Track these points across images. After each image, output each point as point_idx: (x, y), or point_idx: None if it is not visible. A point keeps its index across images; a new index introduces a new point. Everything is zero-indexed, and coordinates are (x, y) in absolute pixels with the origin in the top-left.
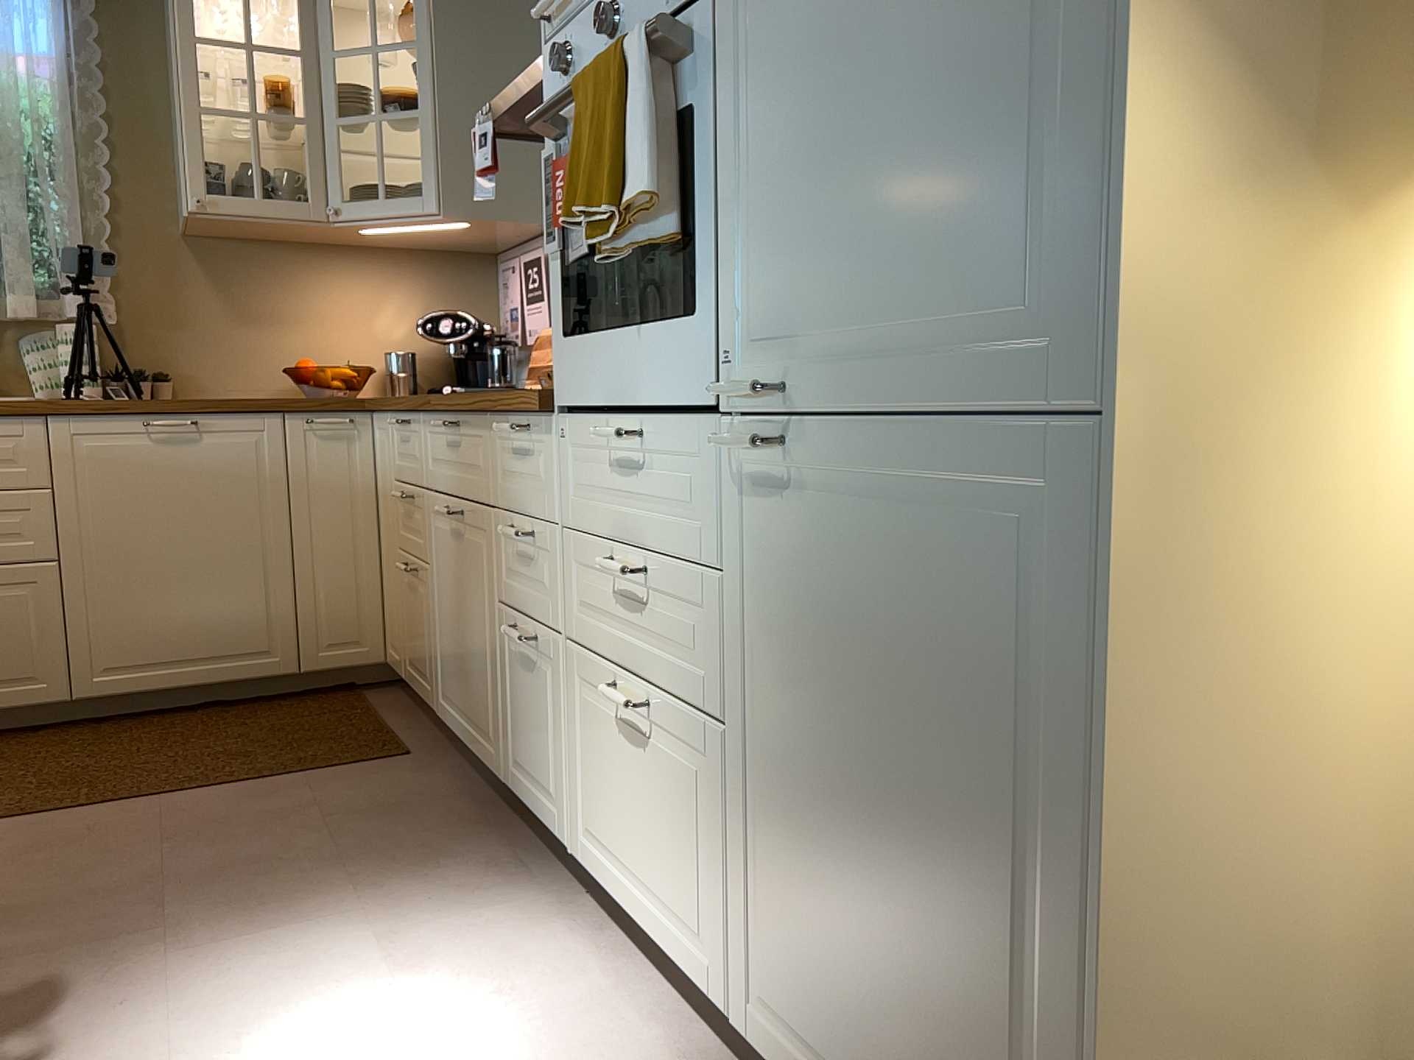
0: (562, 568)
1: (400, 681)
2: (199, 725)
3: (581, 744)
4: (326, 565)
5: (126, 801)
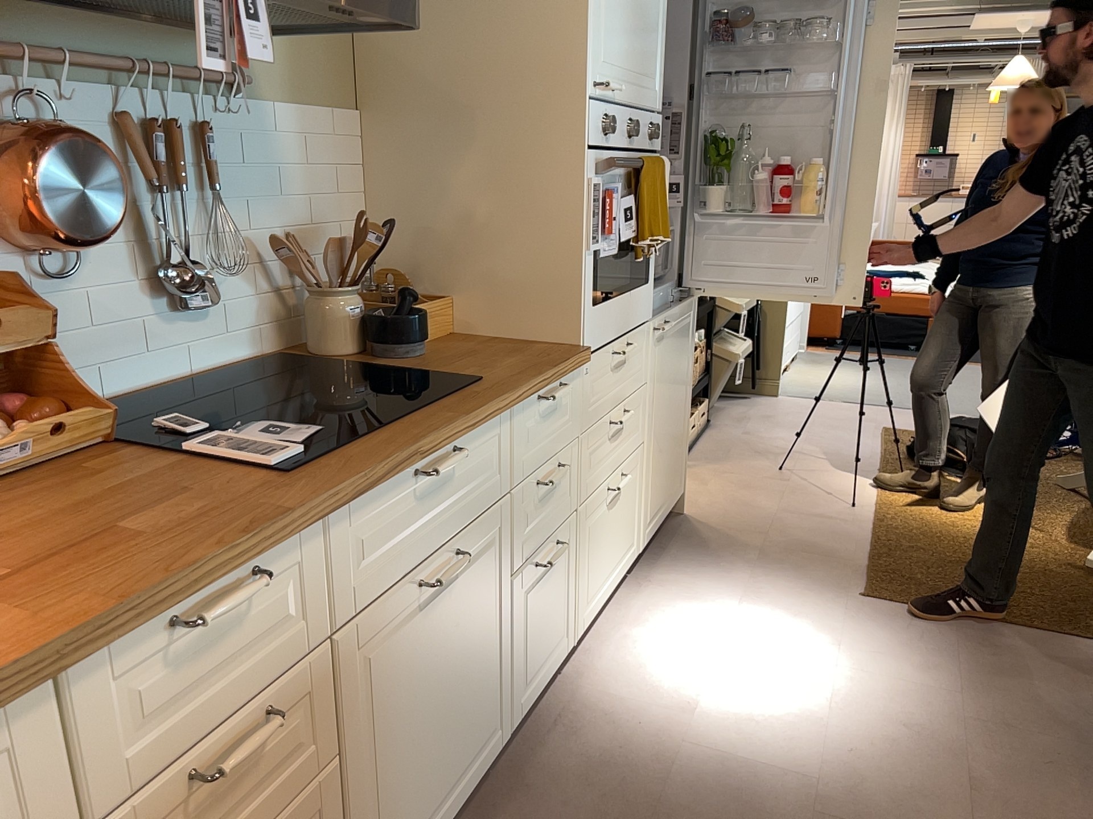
0: (577, 463)
1: None
2: None
3: (583, 560)
4: None
5: None
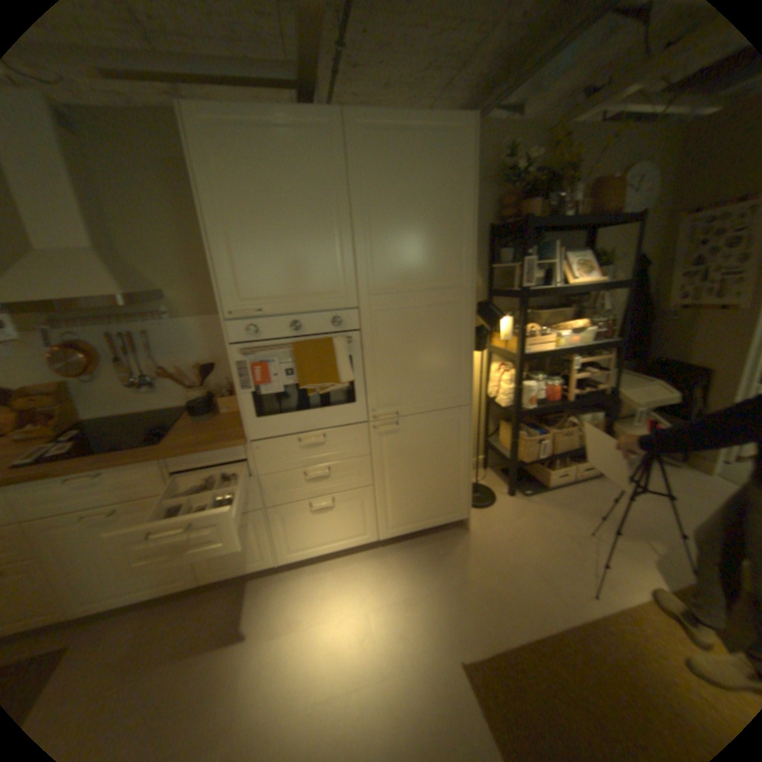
0: (258, 488)
1: None
2: None
3: (280, 532)
4: None
5: None
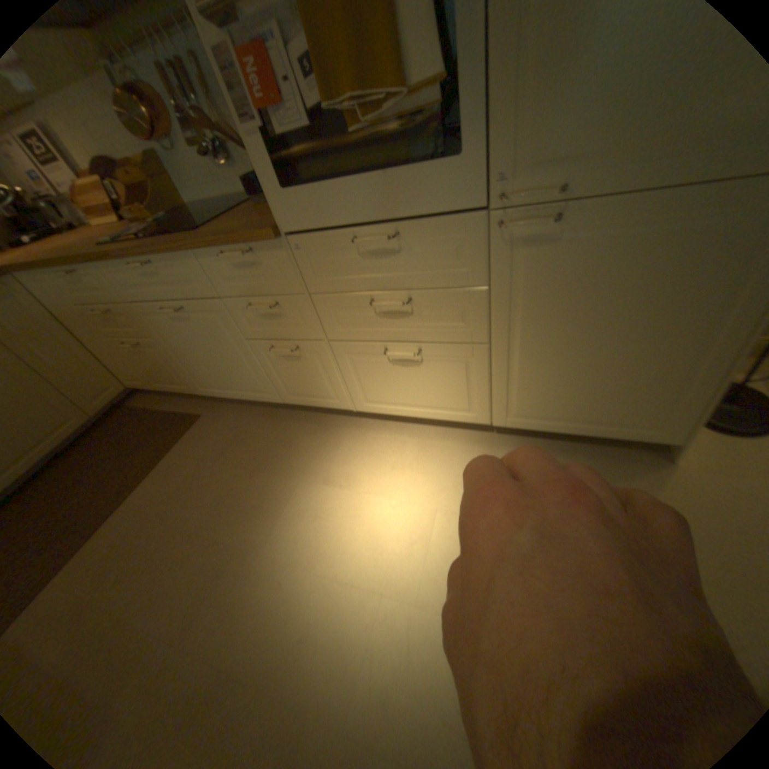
0: (313, 313)
1: (135, 391)
2: (69, 470)
3: (352, 375)
4: (61, 366)
5: (103, 523)
